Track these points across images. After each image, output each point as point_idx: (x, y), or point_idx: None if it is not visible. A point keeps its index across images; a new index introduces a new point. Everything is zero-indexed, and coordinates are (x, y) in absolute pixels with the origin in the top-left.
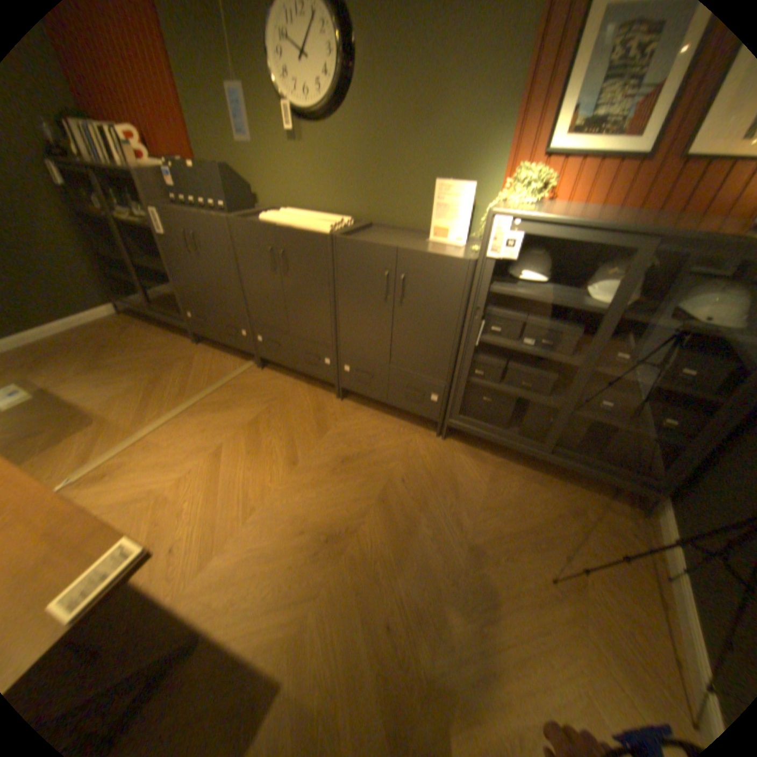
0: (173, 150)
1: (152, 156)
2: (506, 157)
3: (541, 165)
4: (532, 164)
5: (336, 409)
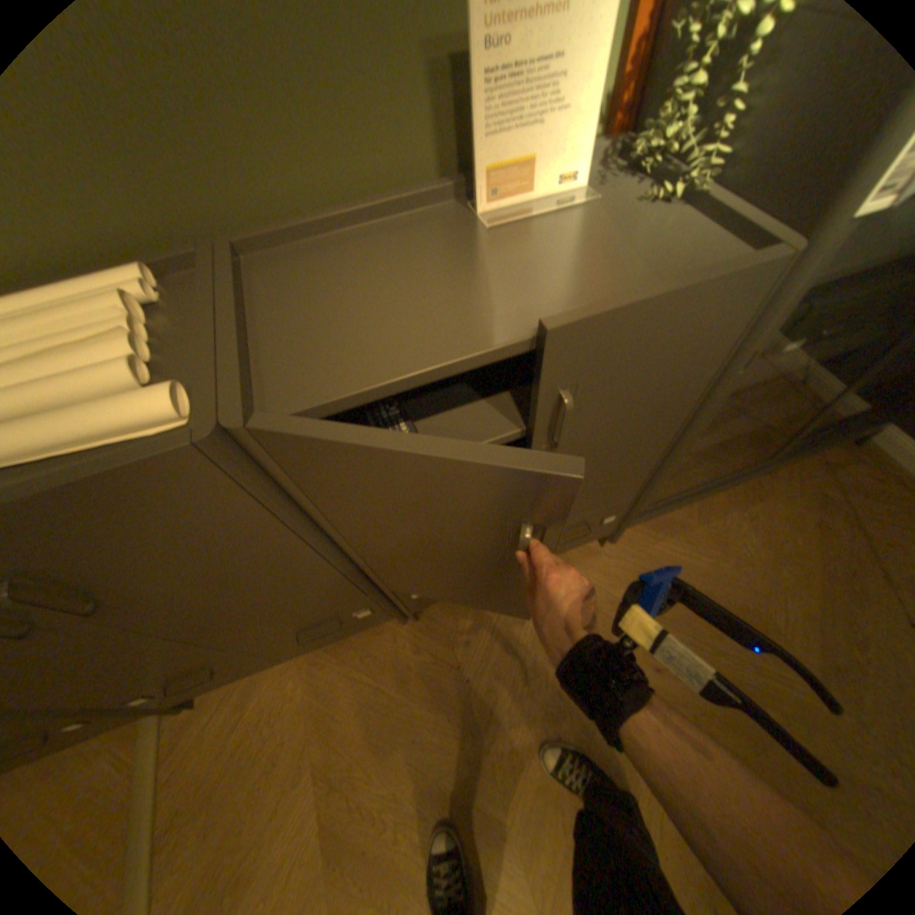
0: None
1: None
2: None
3: None
4: None
5: (429, 649)
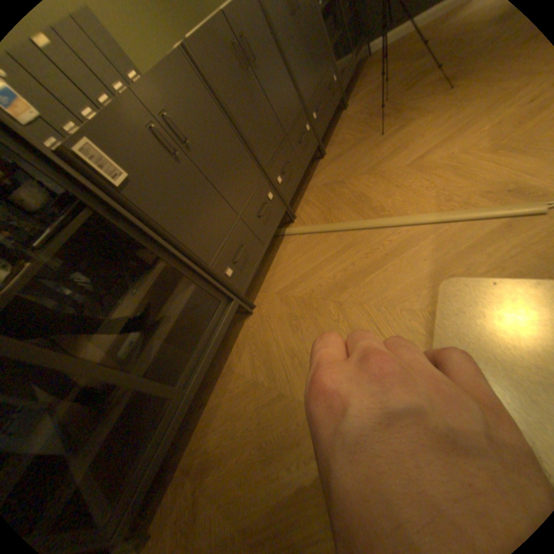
0: None
1: None
2: None
3: None
4: None
5: (337, 149)
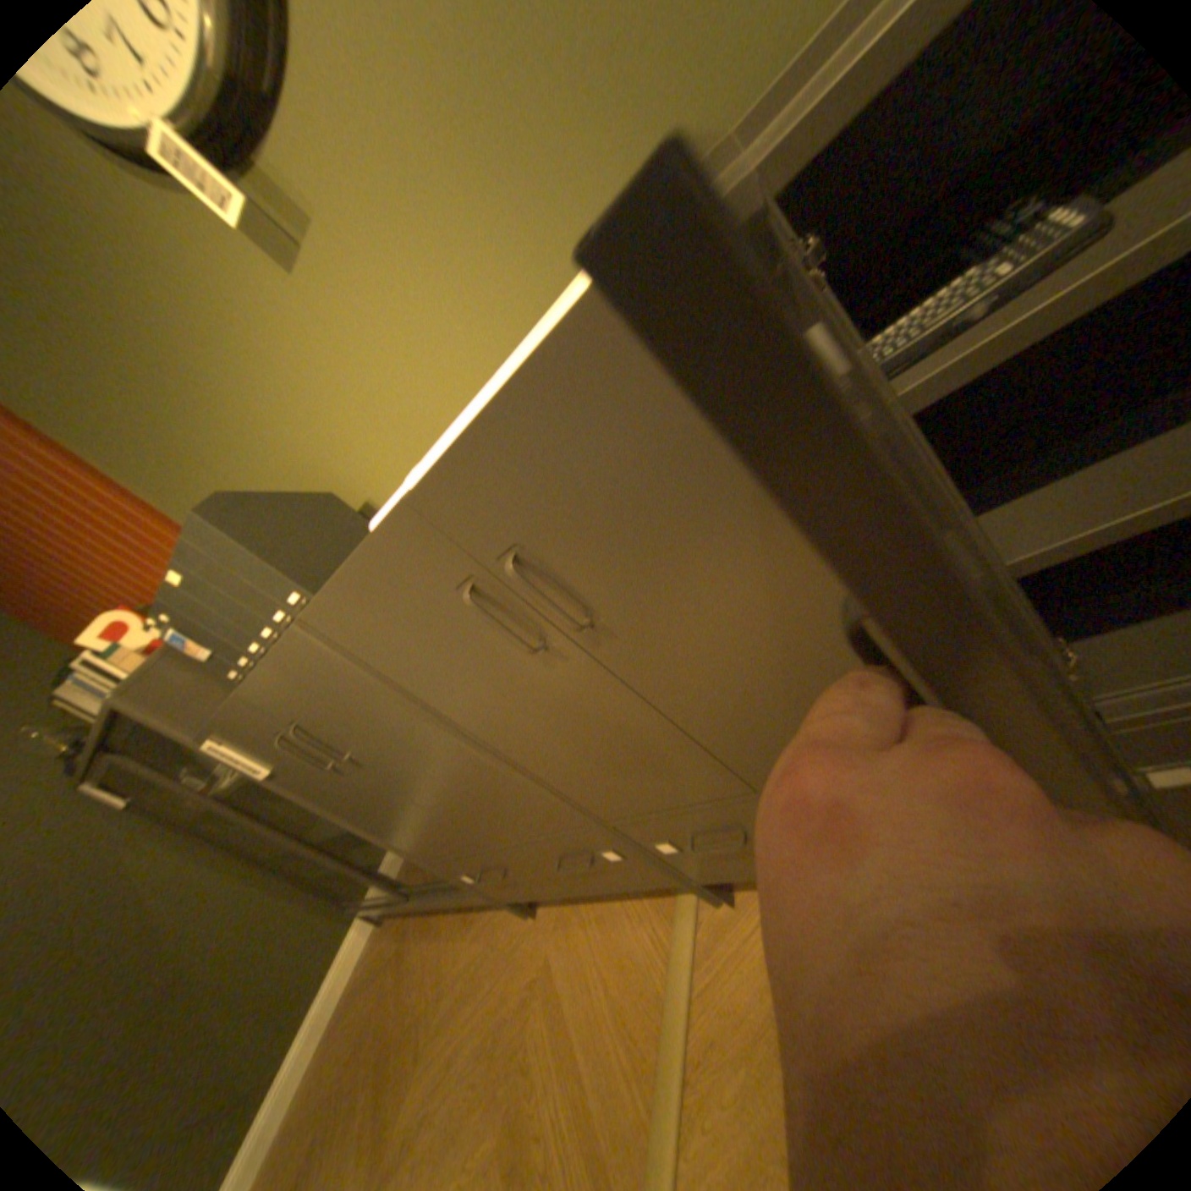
0: None
1: None
2: None
3: None
4: None
5: None
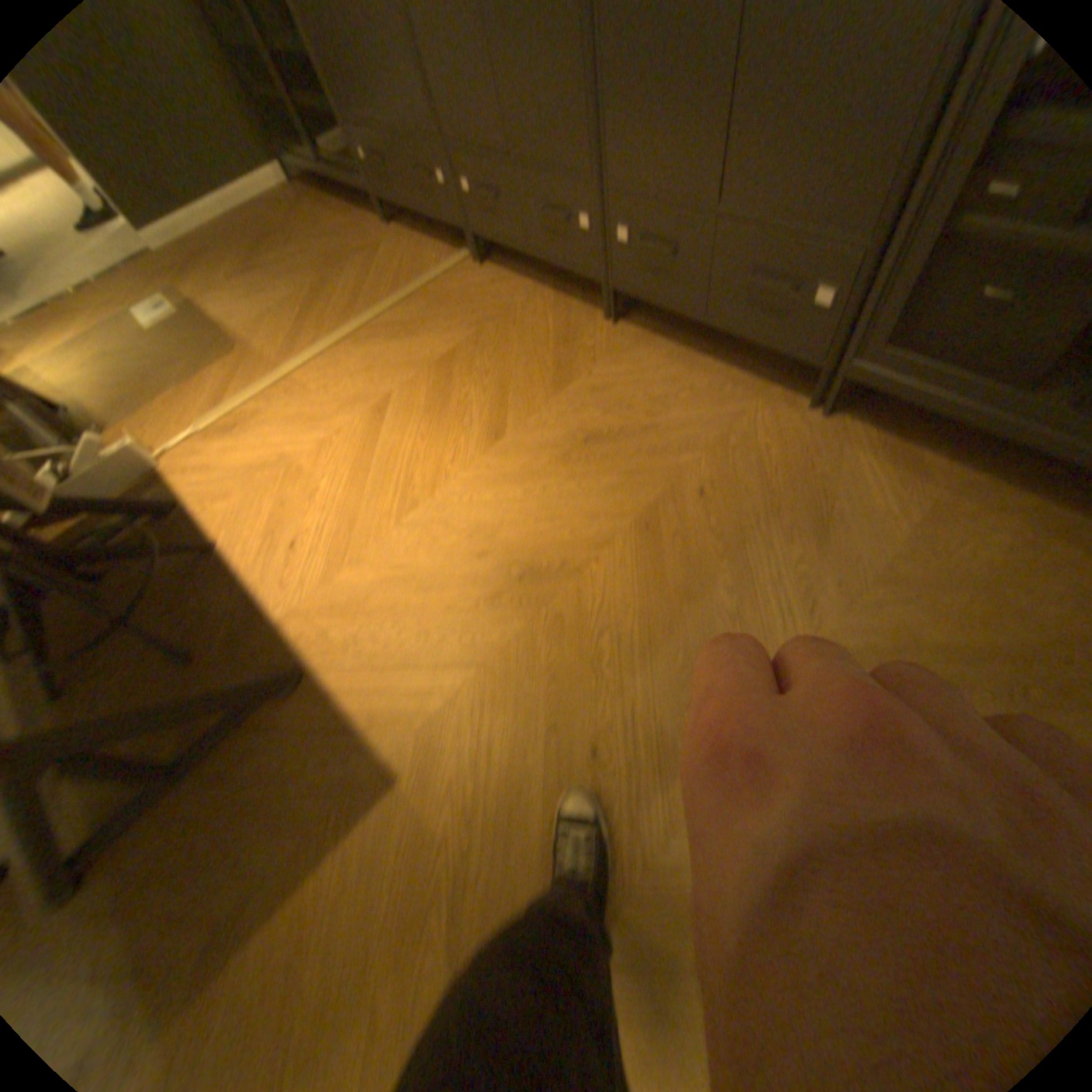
0: None
1: None
2: None
3: None
4: None
5: (599, 341)
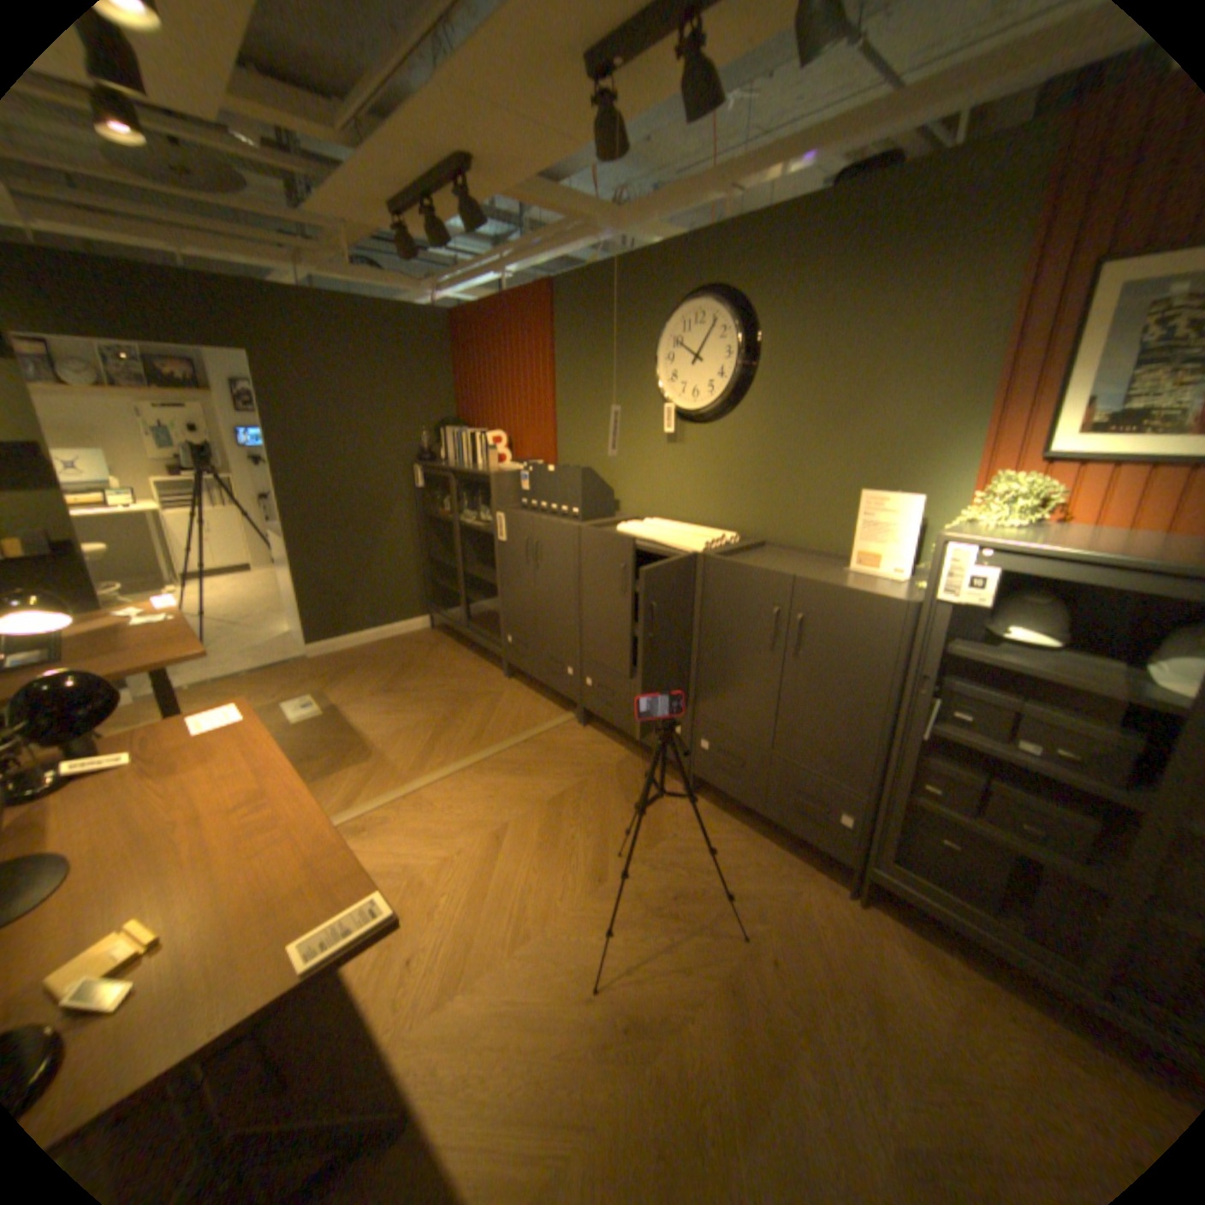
0: (537, 456)
1: (513, 463)
2: (976, 462)
3: (1035, 474)
4: (1021, 473)
5: (681, 810)
